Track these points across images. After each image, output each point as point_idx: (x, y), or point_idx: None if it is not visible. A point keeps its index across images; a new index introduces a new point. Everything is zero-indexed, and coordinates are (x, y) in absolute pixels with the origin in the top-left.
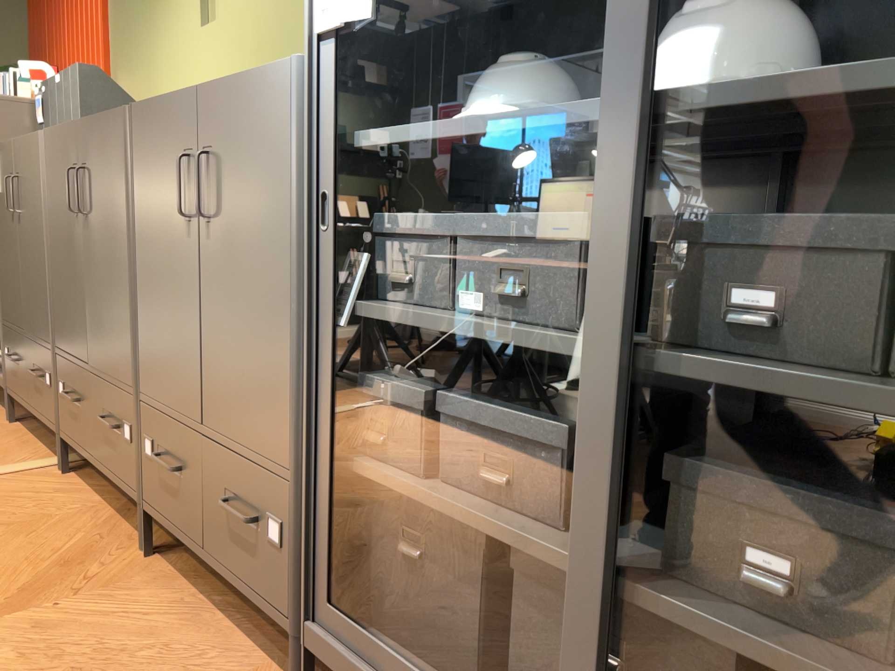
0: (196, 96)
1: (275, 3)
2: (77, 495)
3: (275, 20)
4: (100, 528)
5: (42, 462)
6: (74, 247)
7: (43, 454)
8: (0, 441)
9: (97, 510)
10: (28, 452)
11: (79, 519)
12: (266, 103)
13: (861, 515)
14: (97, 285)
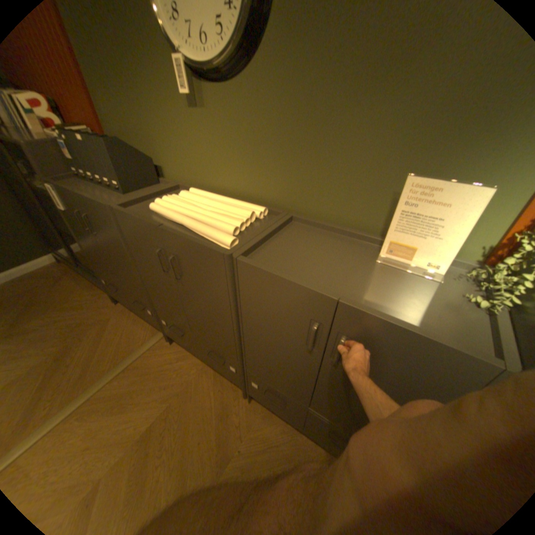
0: (337, 304)
1: (274, 115)
2: (190, 360)
3: (274, 129)
4: (217, 384)
5: (158, 338)
6: (167, 282)
7: (151, 328)
8: (123, 321)
9: (206, 370)
10: (143, 328)
11: (203, 379)
12: (449, 368)
13: None
14: (197, 310)
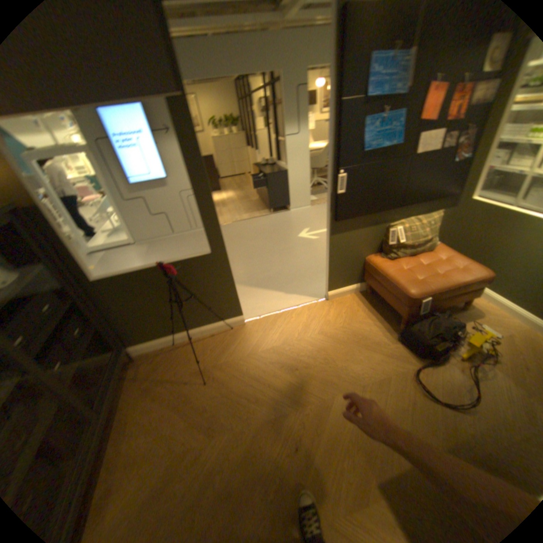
0: None
1: None
2: None
3: None
4: None
5: None
6: None
7: None
8: None
9: None
10: None
11: None
12: None
13: (54, 349)
14: None
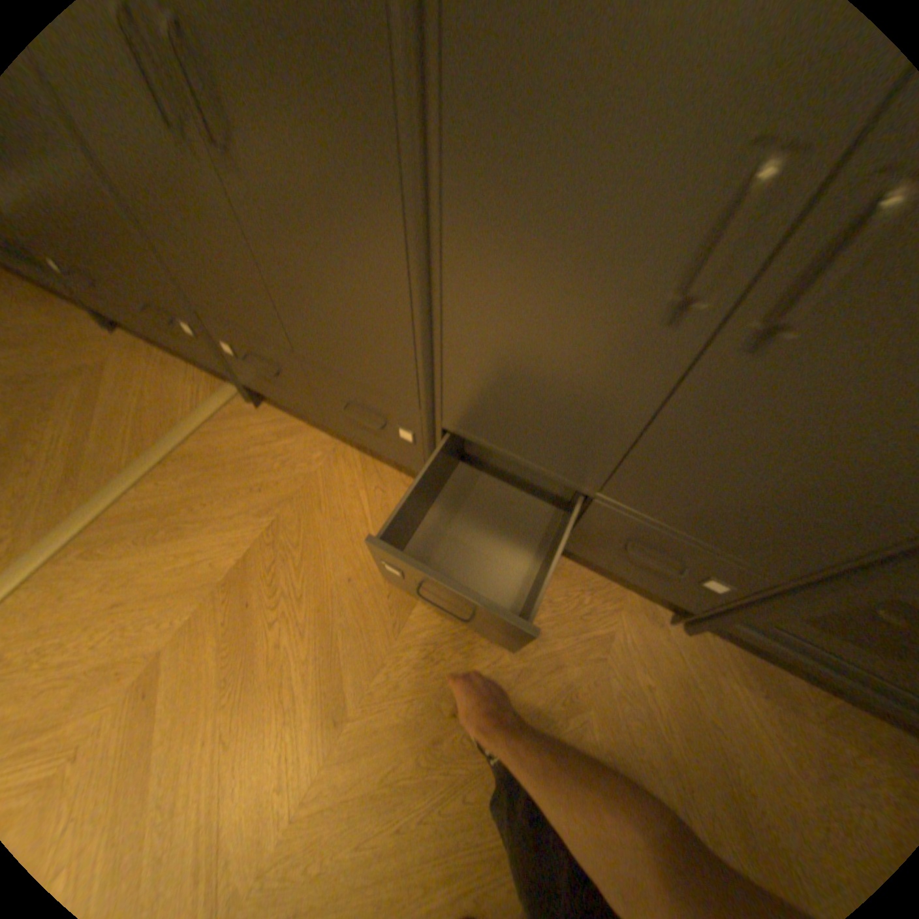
0: None
1: None
2: (302, 436)
3: None
4: (368, 477)
5: (221, 396)
6: (190, 187)
7: (202, 379)
8: (134, 366)
9: (340, 451)
10: (184, 379)
11: (337, 469)
12: None
13: None
14: (297, 274)
